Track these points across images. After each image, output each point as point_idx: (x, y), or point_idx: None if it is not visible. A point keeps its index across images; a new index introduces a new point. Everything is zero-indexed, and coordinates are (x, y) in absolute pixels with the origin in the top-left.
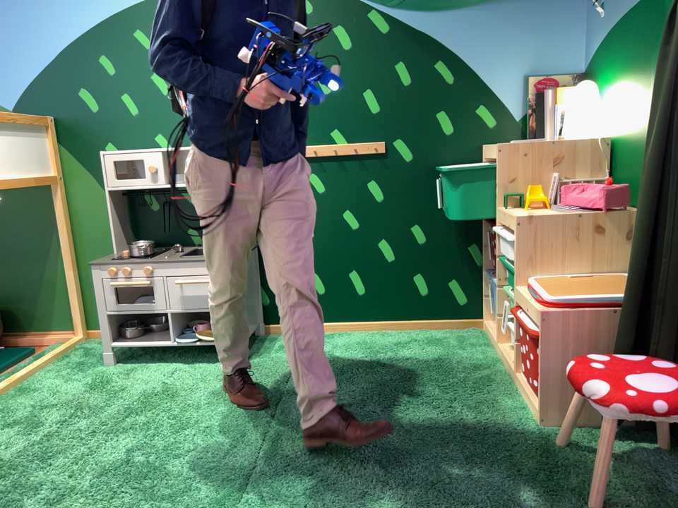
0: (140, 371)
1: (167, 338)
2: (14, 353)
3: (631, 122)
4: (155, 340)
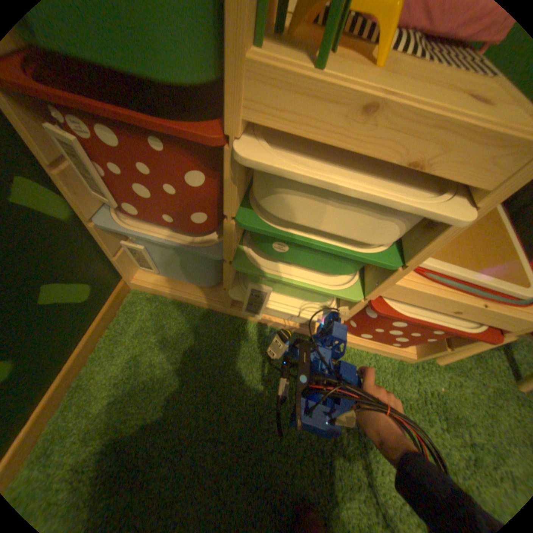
0: None
1: None
2: None
3: None
4: None
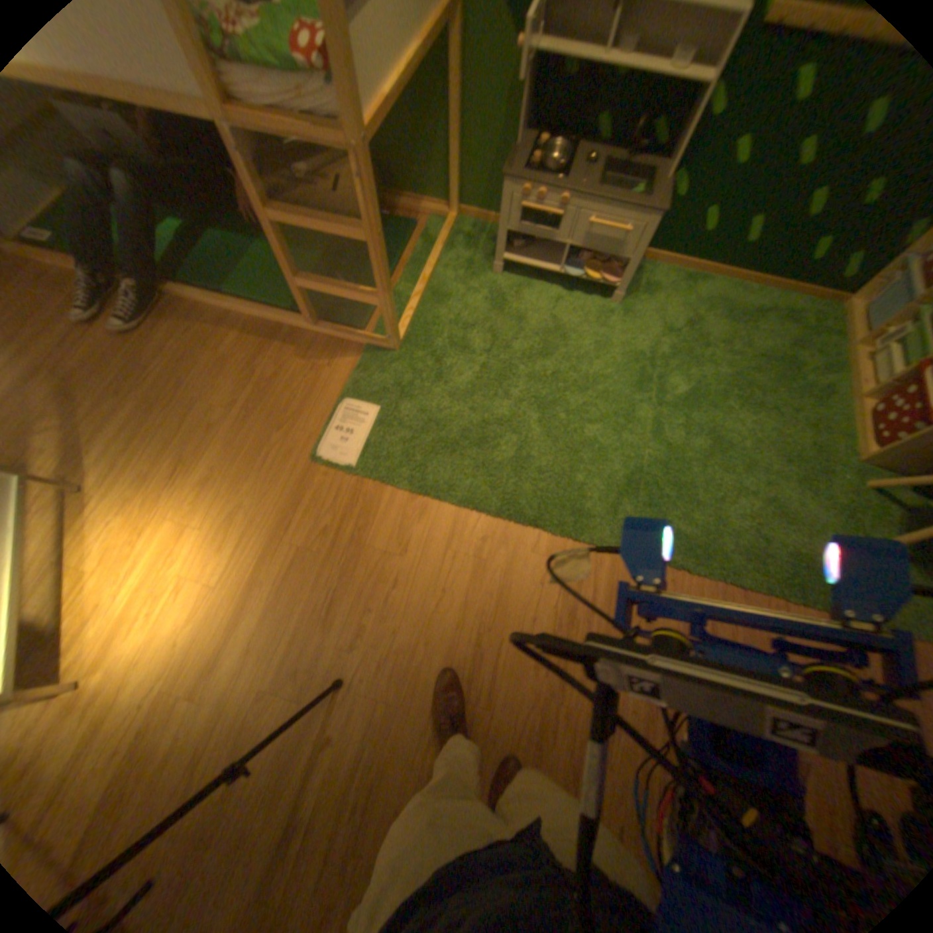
0: (526, 291)
1: (551, 258)
2: (397, 221)
3: None
4: (542, 261)
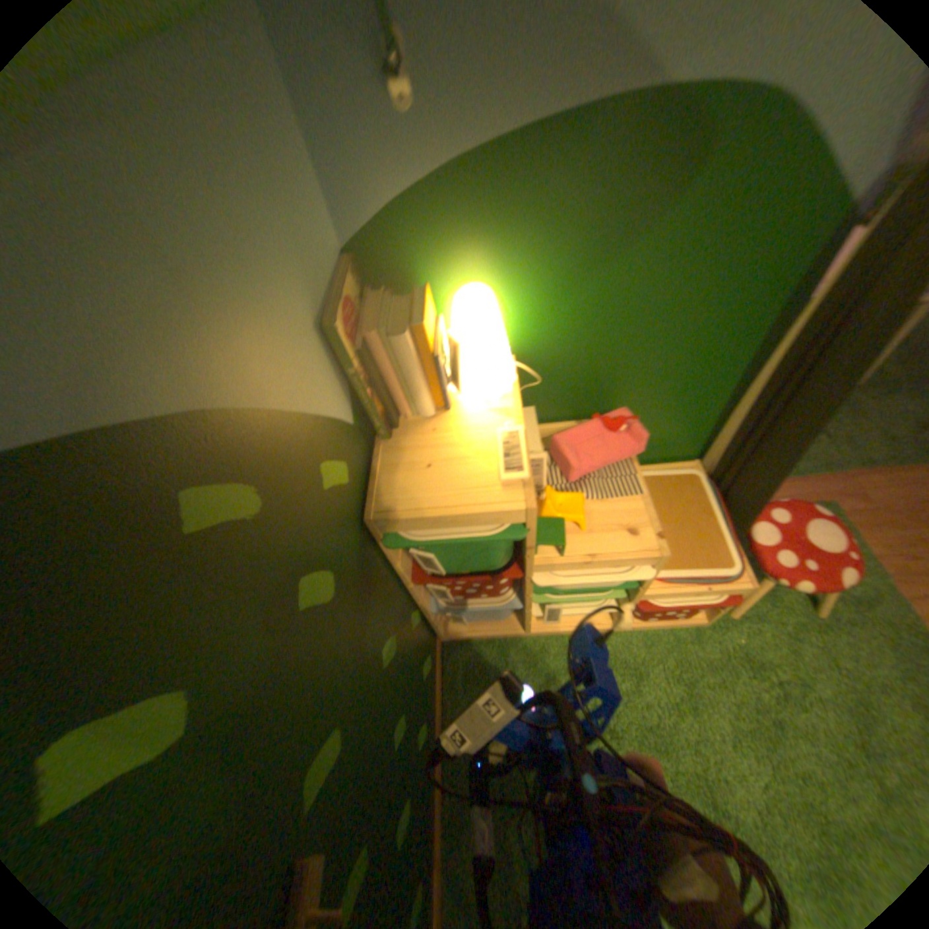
0: None
1: None
2: None
3: (573, 326)
4: None
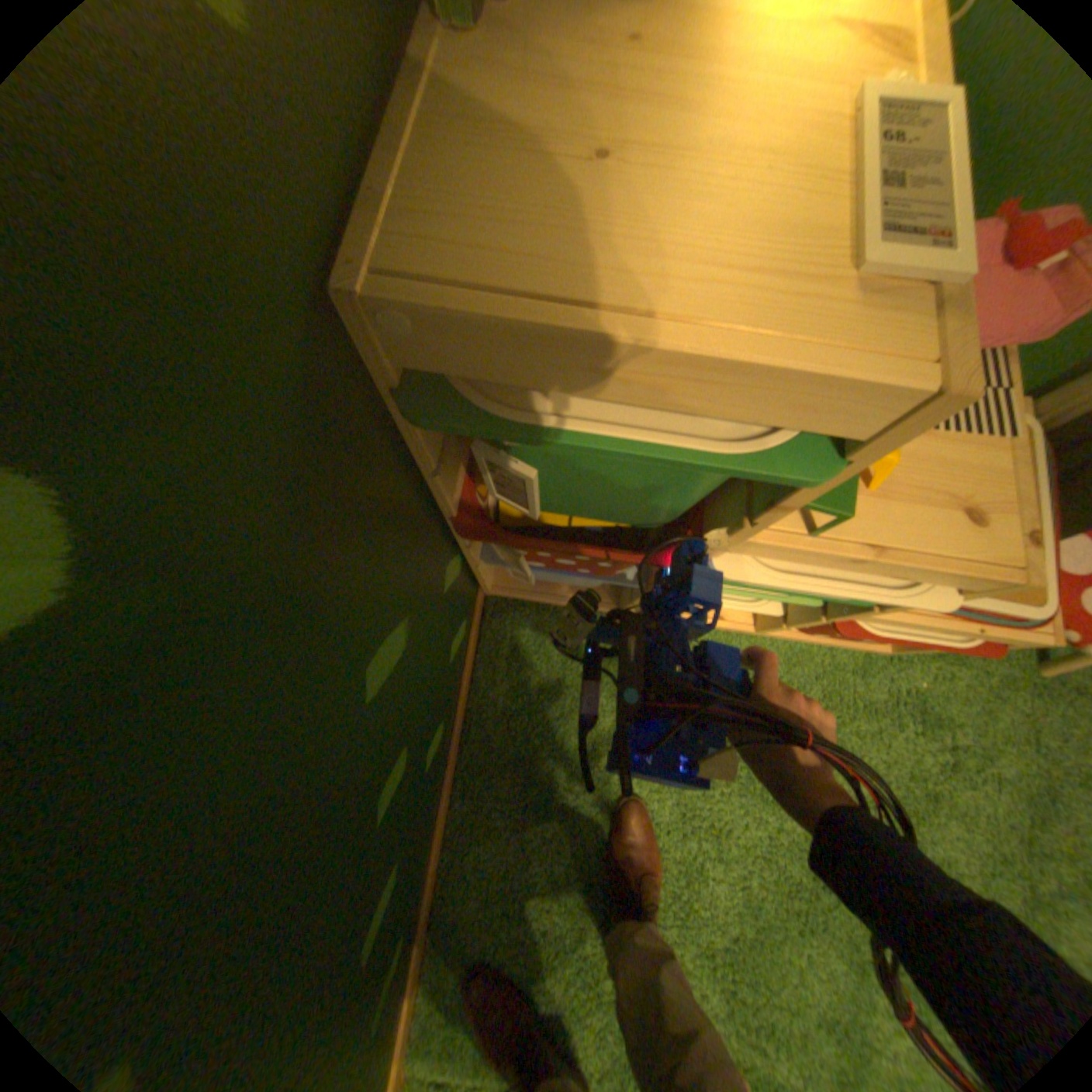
0: None
1: None
2: None
3: None
4: None
